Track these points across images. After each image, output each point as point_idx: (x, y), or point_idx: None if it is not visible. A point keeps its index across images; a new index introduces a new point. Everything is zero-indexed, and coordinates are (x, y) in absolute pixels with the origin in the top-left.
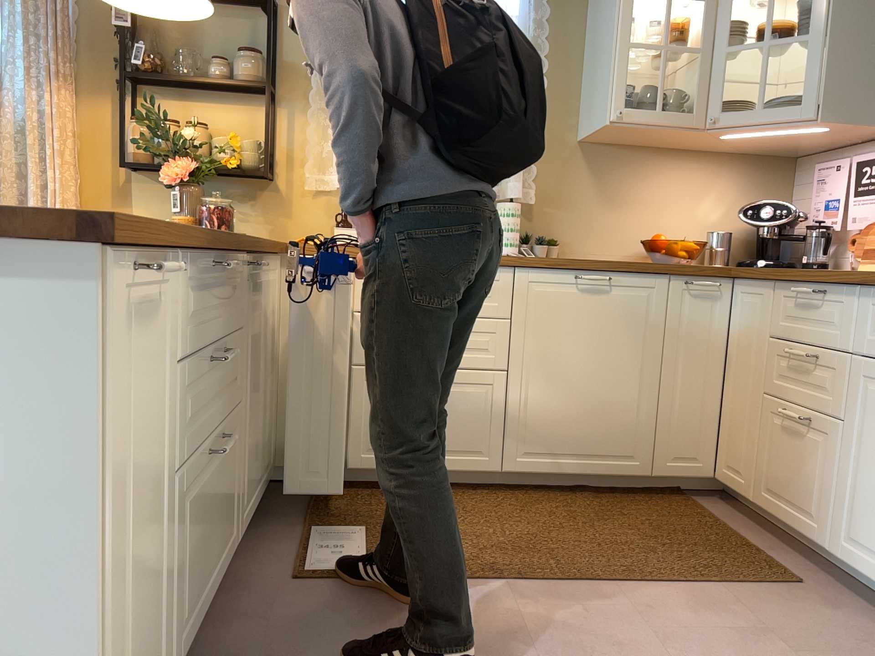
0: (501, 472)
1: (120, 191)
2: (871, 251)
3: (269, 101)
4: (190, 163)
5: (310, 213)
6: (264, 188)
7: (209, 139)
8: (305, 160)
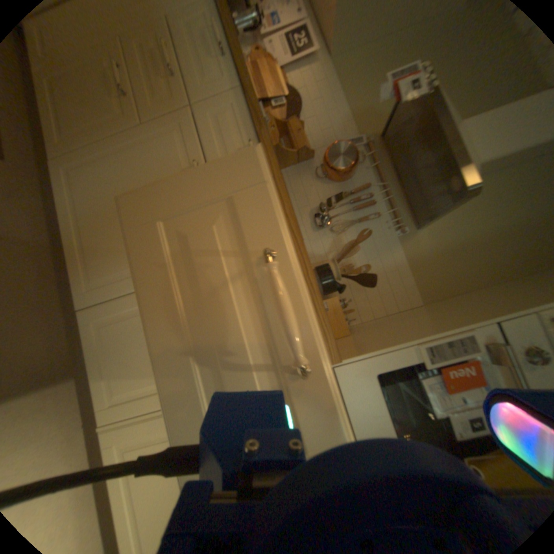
0: None
1: None
2: (255, 69)
3: None
4: None
5: None
6: None
7: None
8: None
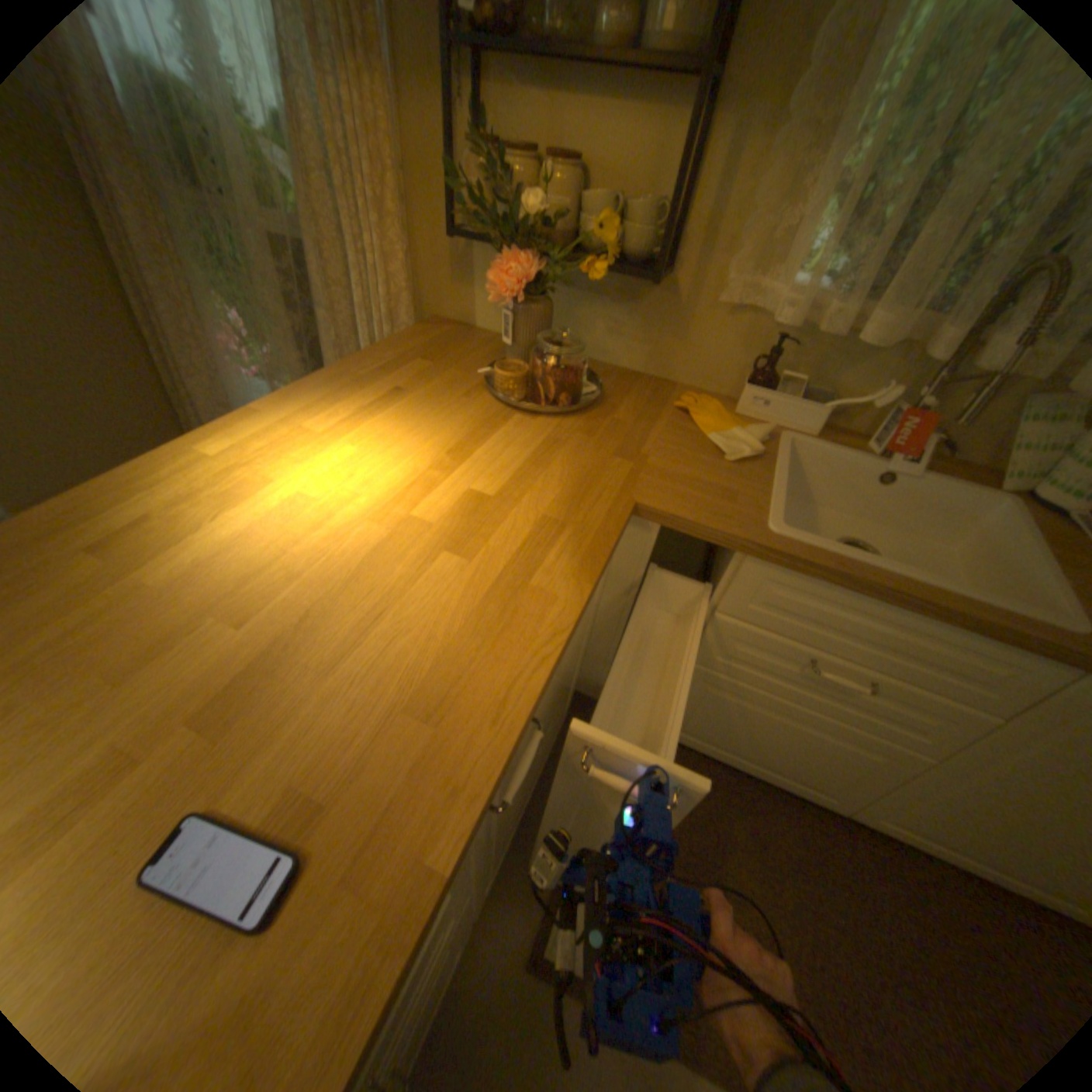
0: (851, 814)
1: (456, 258)
2: None
3: (698, 112)
4: (530, 264)
5: (717, 341)
6: (654, 285)
7: (577, 191)
8: (736, 241)
